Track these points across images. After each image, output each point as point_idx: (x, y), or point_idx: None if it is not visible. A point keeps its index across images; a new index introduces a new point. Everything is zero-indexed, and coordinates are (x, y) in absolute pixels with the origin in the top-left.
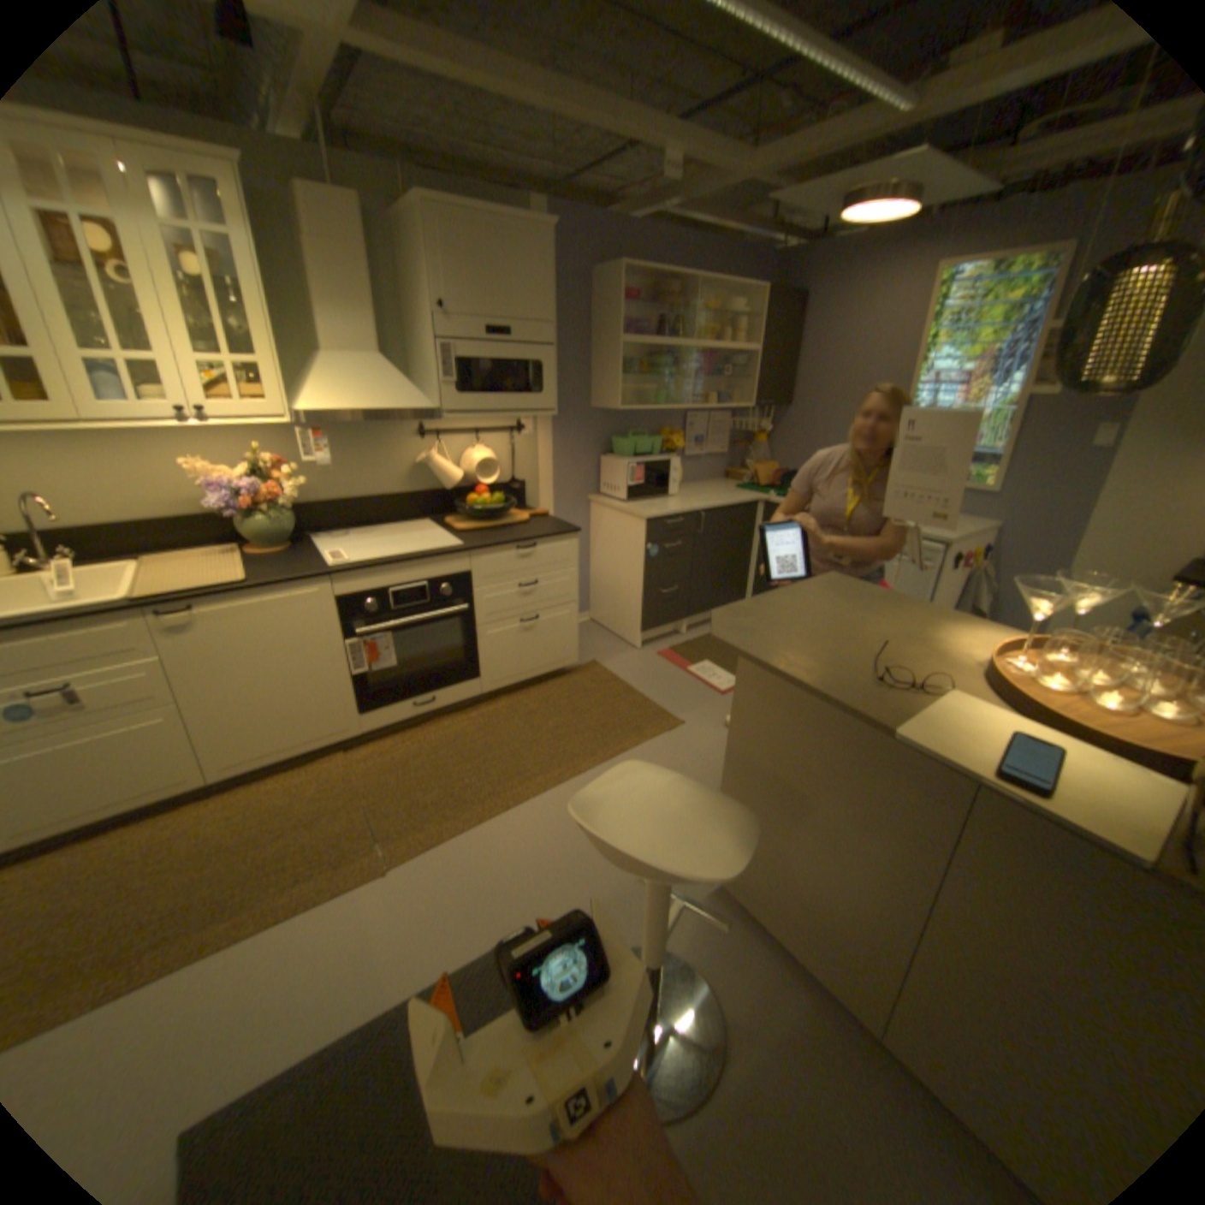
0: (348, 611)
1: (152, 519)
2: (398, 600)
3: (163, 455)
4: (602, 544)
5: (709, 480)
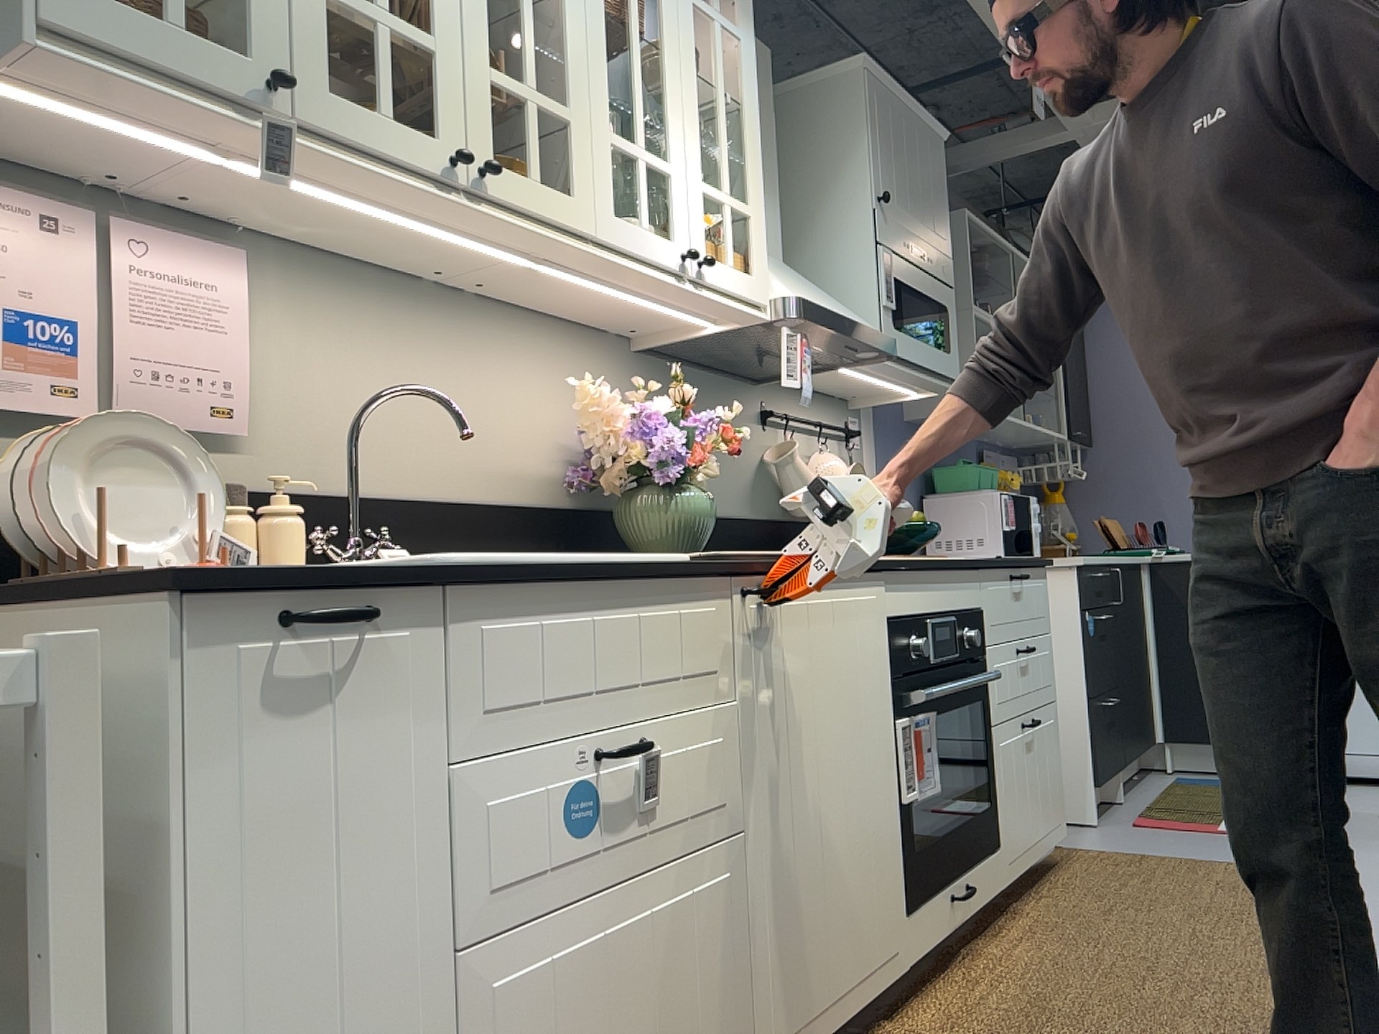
0: (897, 652)
1: (472, 504)
2: (935, 646)
3: (501, 380)
4: None
5: None
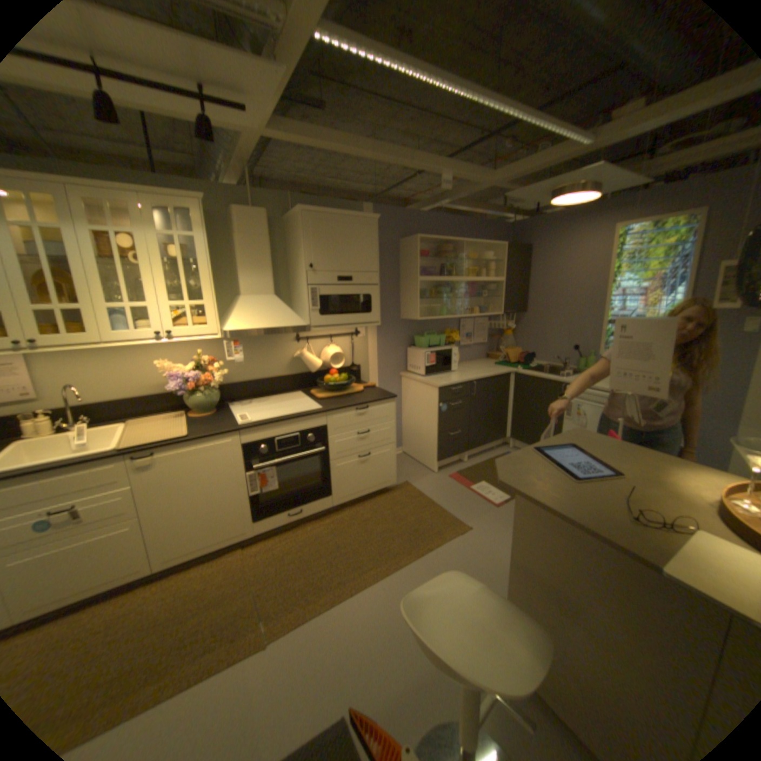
0: (248, 453)
1: (135, 397)
2: (280, 446)
3: (145, 359)
4: (409, 403)
5: (476, 360)
